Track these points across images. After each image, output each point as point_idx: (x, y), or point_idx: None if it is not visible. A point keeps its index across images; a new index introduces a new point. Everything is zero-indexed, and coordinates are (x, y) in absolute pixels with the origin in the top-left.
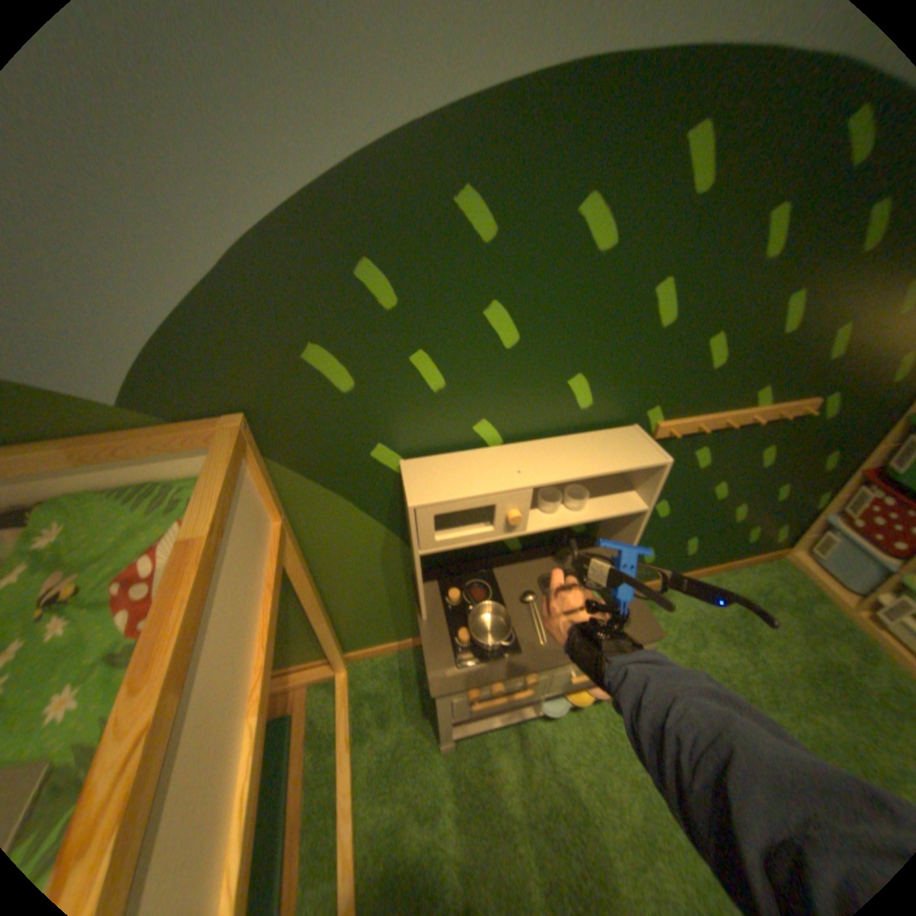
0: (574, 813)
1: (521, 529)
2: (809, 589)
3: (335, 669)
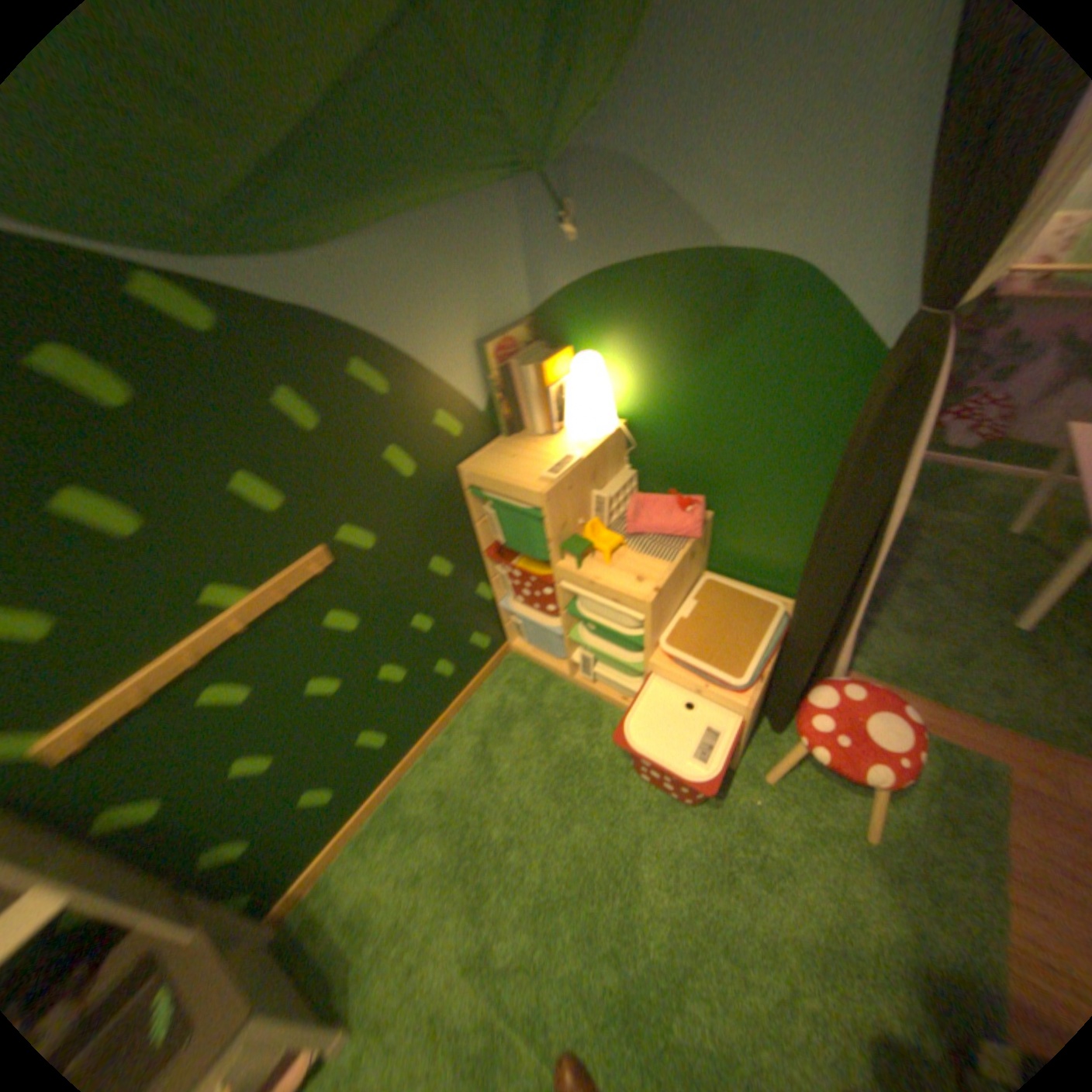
0: None
1: None
2: (536, 672)
3: None
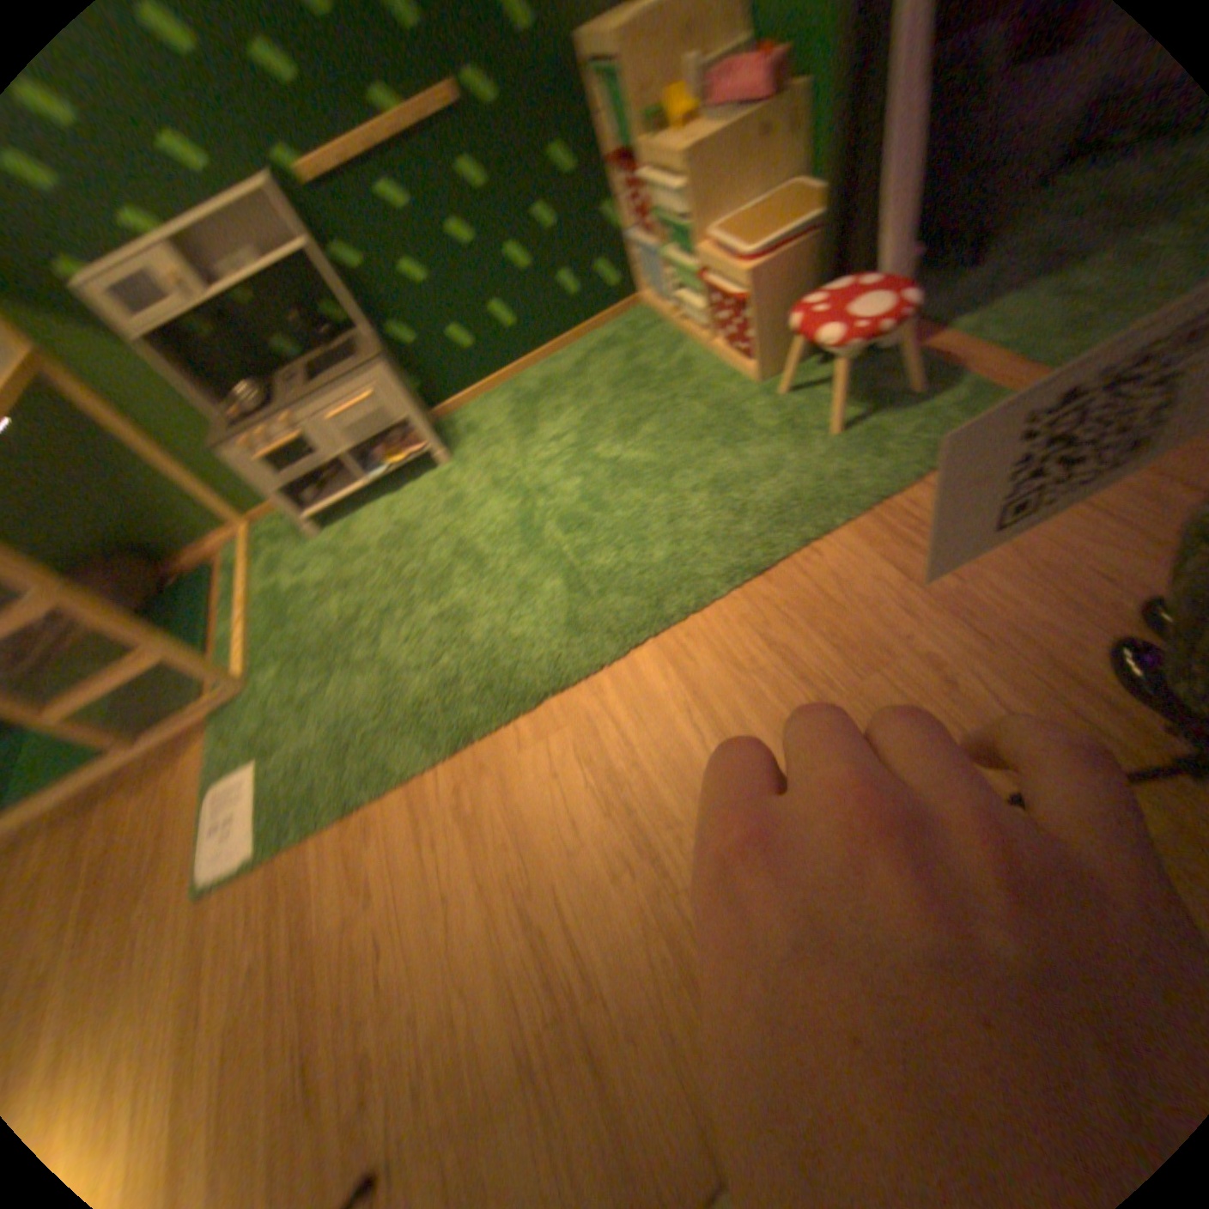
0: (395, 534)
1: (192, 296)
2: (647, 319)
3: (231, 528)
